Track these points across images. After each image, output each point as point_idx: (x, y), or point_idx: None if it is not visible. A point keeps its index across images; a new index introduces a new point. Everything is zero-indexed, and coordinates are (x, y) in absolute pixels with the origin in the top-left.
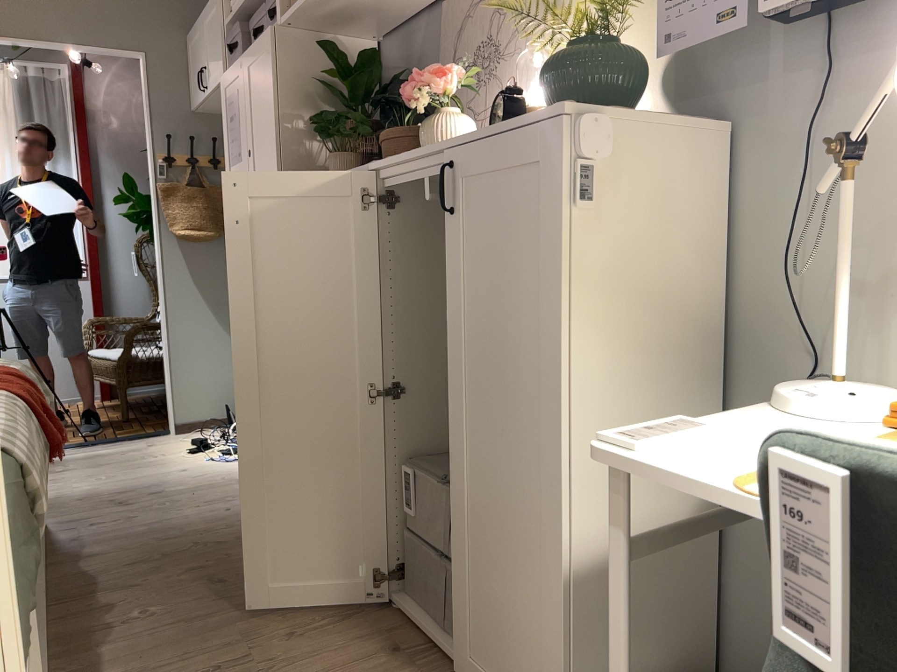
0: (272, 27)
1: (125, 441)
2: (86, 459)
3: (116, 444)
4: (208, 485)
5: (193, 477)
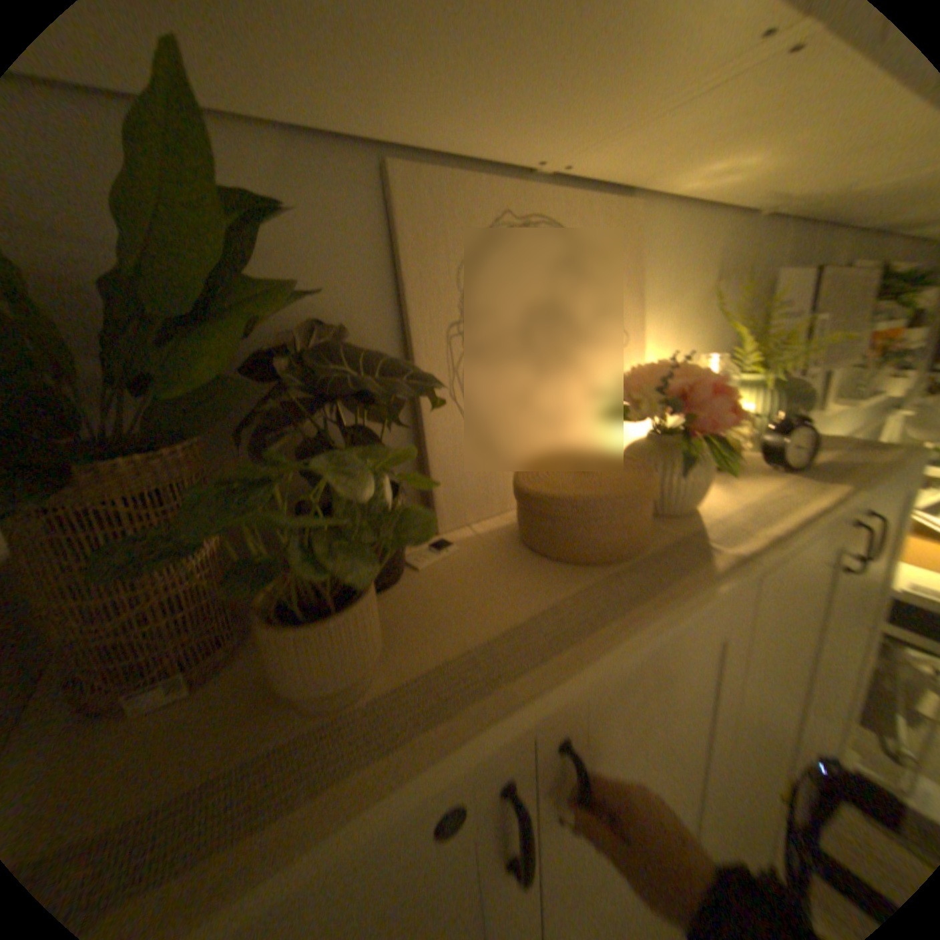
0: None
1: None
2: None
3: None
4: None
5: None
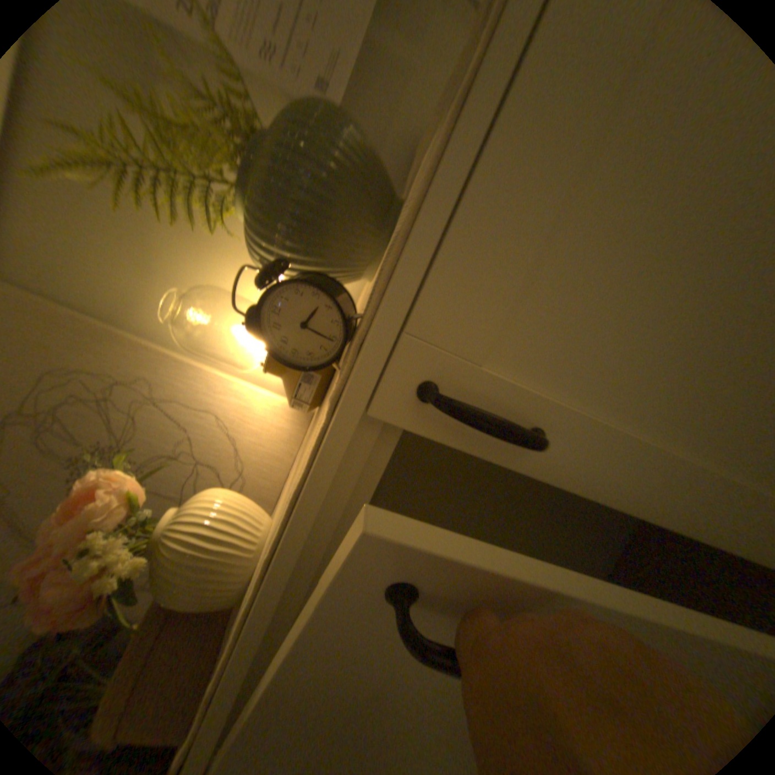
0: None
1: None
2: None
3: None
4: None
5: None
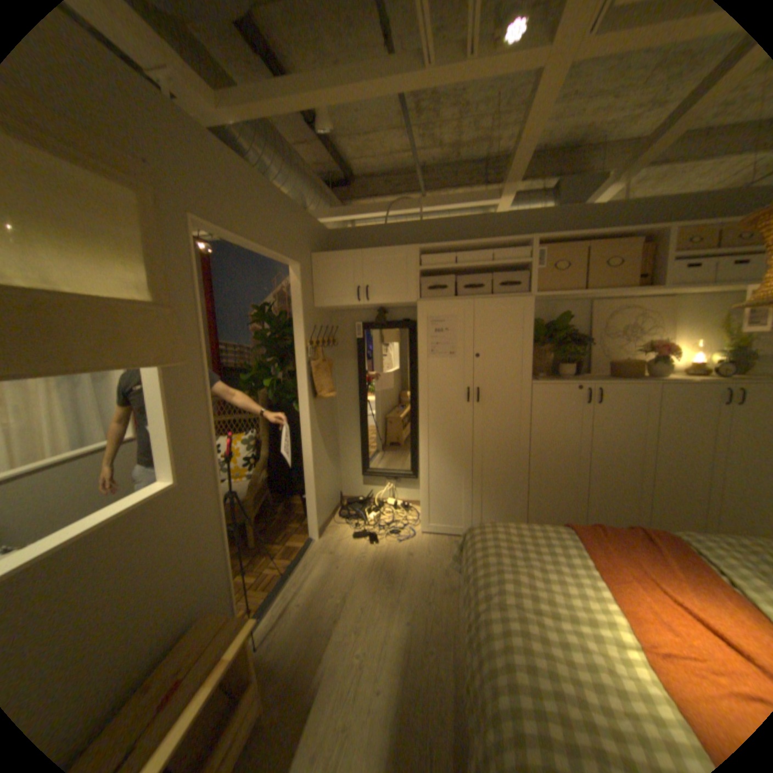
0: (532, 298)
1: (303, 561)
2: (325, 585)
3: (304, 565)
4: (449, 554)
5: (427, 555)
